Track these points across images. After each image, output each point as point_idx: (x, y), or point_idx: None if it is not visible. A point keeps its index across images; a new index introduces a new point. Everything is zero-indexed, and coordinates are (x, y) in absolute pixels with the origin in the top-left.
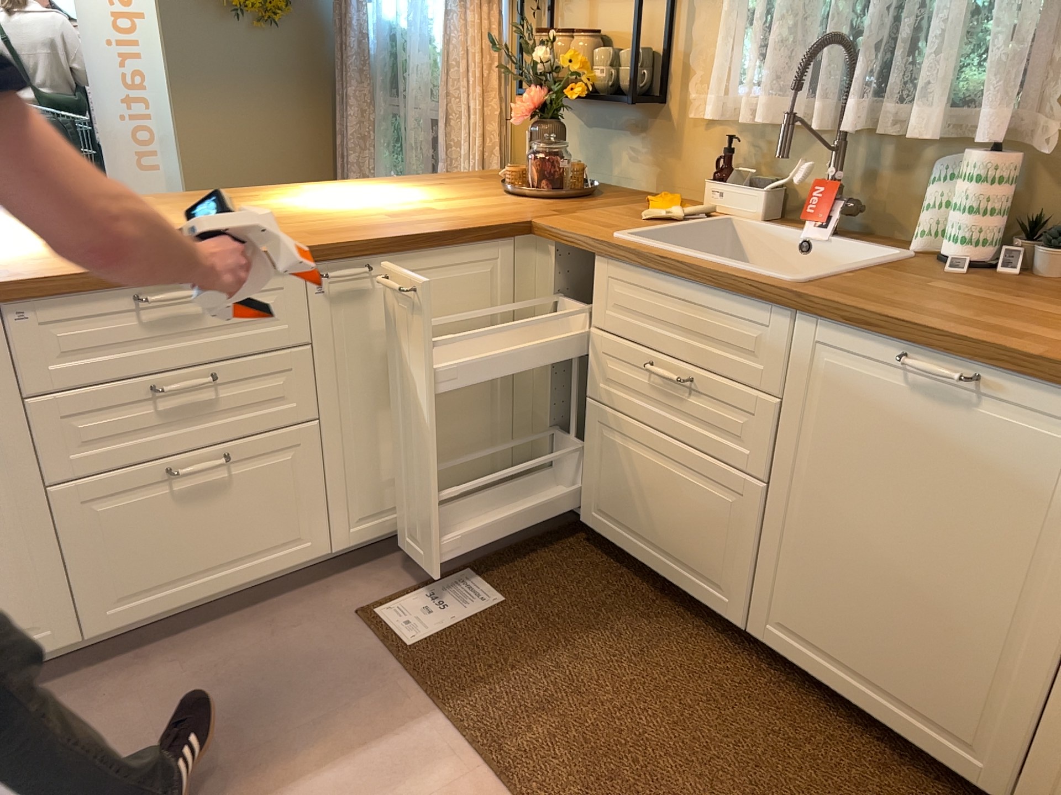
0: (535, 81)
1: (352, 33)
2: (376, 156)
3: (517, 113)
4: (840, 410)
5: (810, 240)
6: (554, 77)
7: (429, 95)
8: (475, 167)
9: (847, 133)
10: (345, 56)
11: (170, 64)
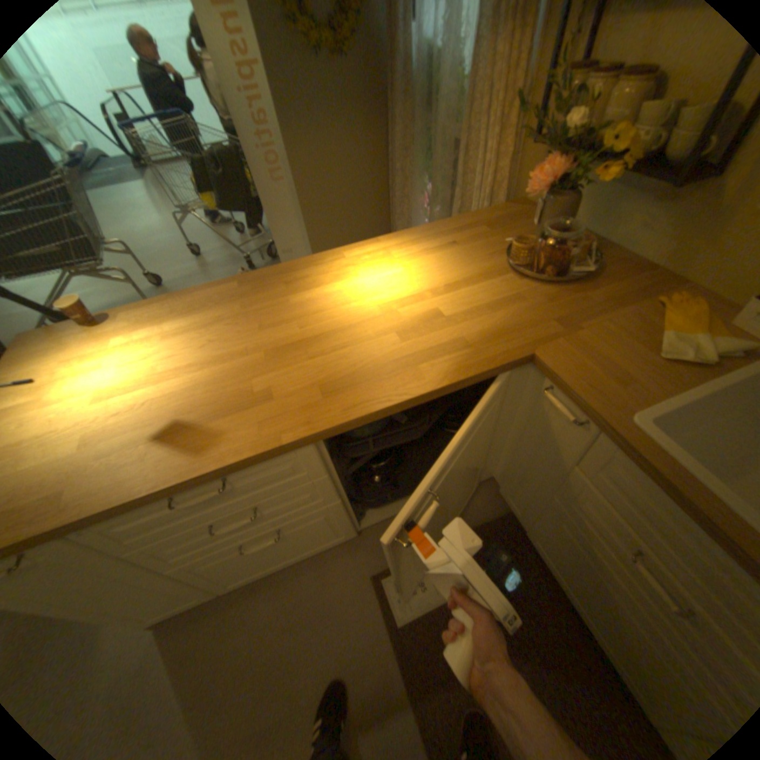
0: (560, 141)
1: (397, 54)
2: (413, 163)
3: (535, 183)
4: None
5: None
6: (587, 139)
7: (454, 119)
8: (484, 199)
9: None
10: (392, 75)
11: (272, 103)
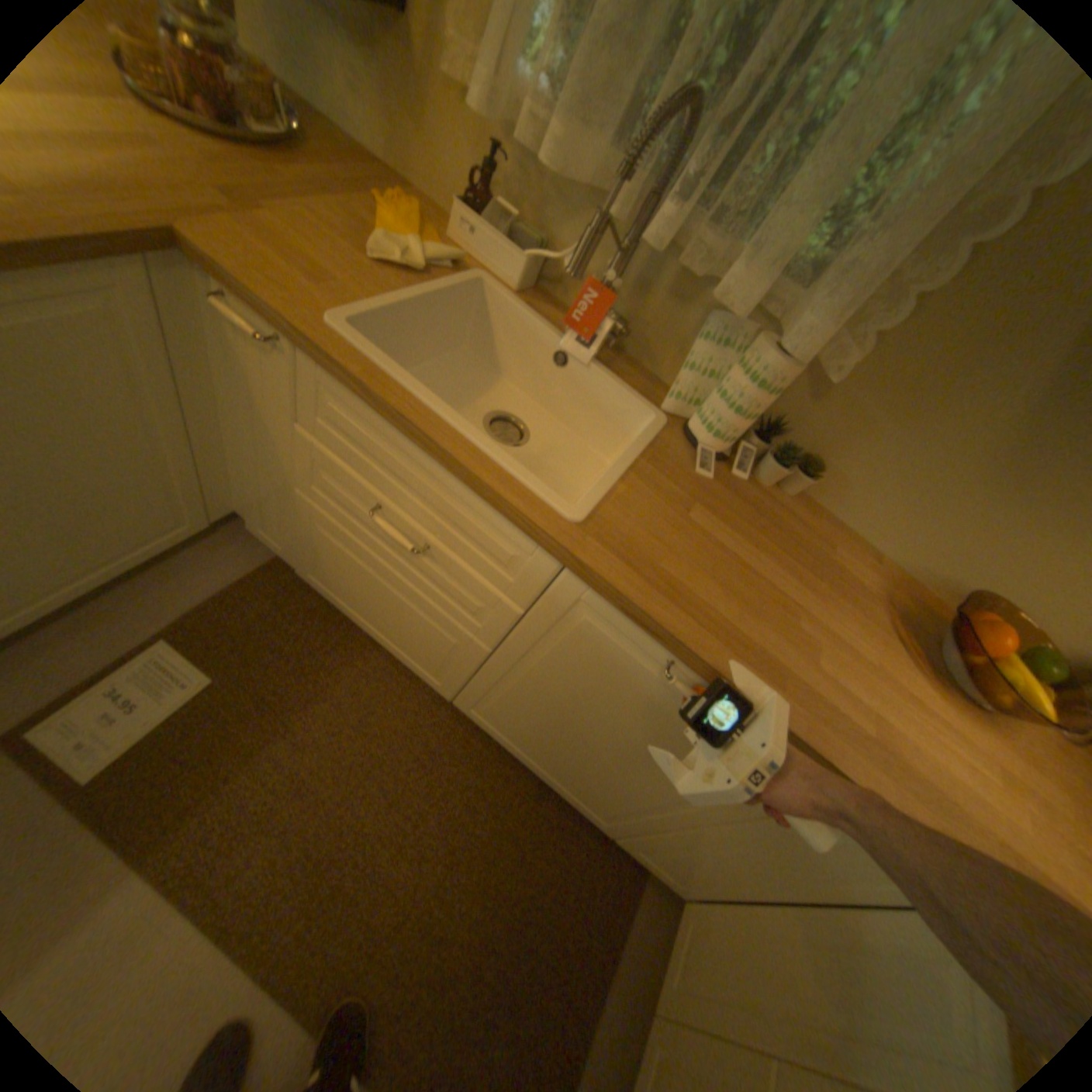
0: None
1: None
2: None
3: None
4: (586, 654)
5: (572, 356)
6: None
7: None
8: None
9: (652, 238)
10: None
11: None
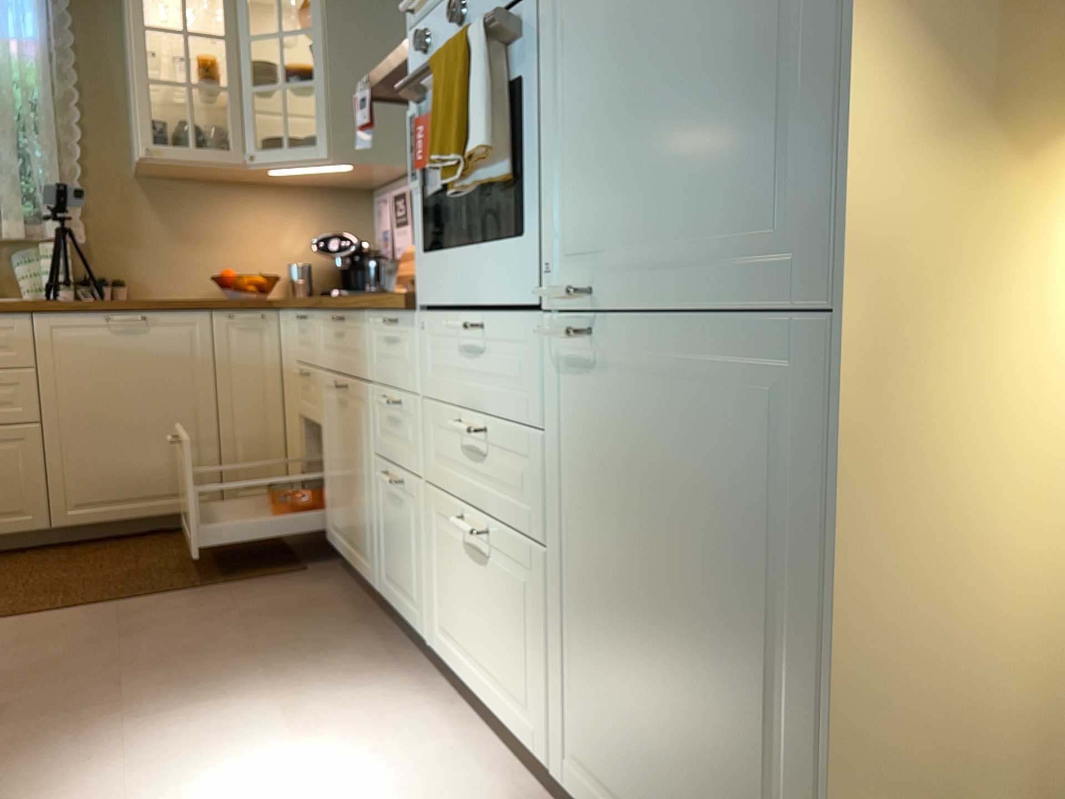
0: None
1: None
2: None
3: None
4: (76, 358)
5: None
6: None
7: None
8: None
9: None
10: None
11: None
